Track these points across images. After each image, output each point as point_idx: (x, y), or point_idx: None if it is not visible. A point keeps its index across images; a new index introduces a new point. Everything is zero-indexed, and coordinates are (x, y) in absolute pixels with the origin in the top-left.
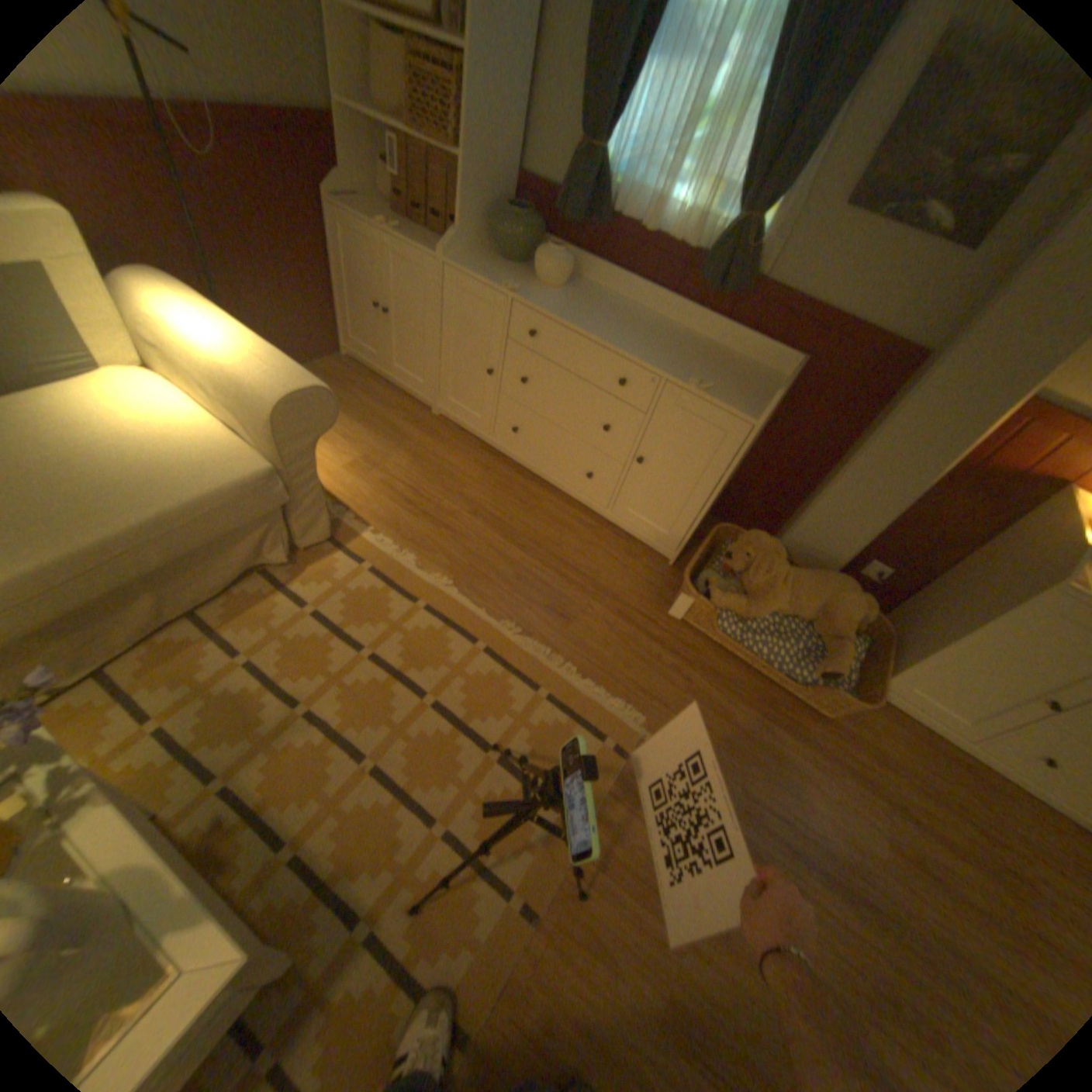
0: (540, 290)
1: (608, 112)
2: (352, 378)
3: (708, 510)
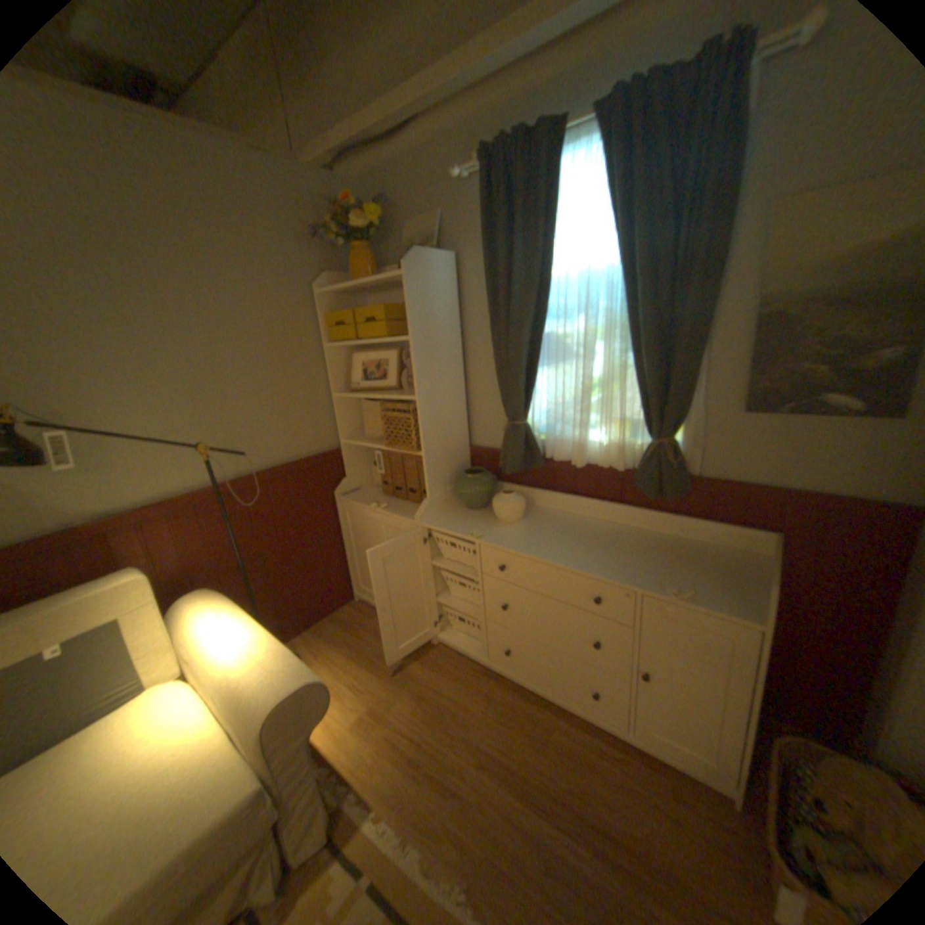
0: (502, 527)
1: (522, 402)
2: (363, 620)
3: (756, 729)
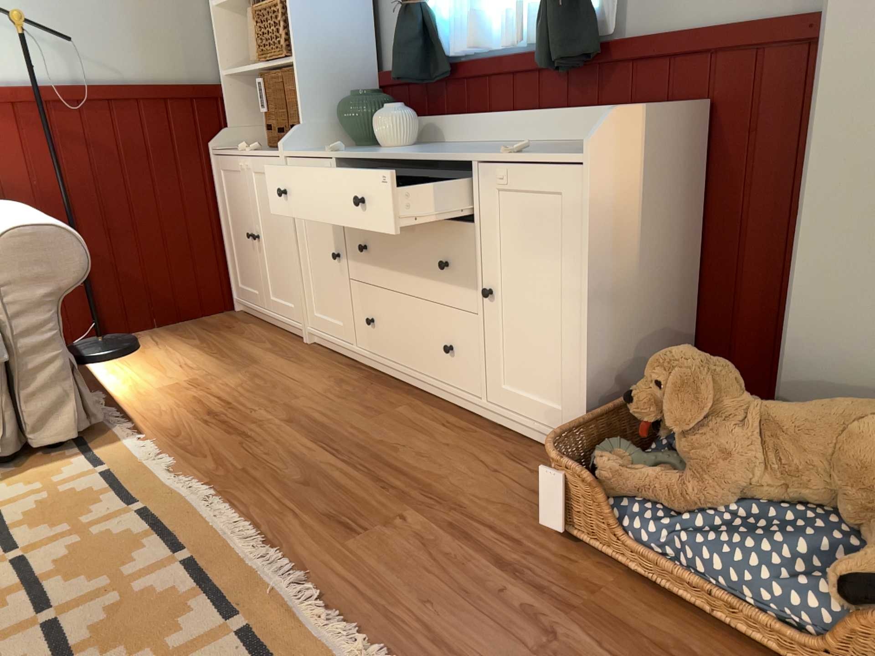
0: (377, 149)
1: None
2: (234, 324)
3: (601, 339)
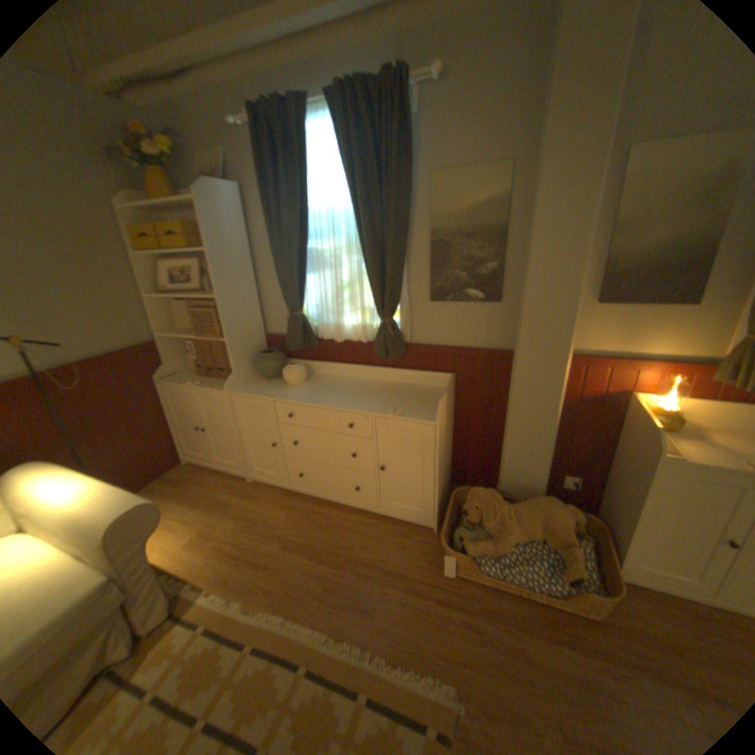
0: (290, 389)
1: (296, 299)
2: (189, 477)
3: (439, 484)
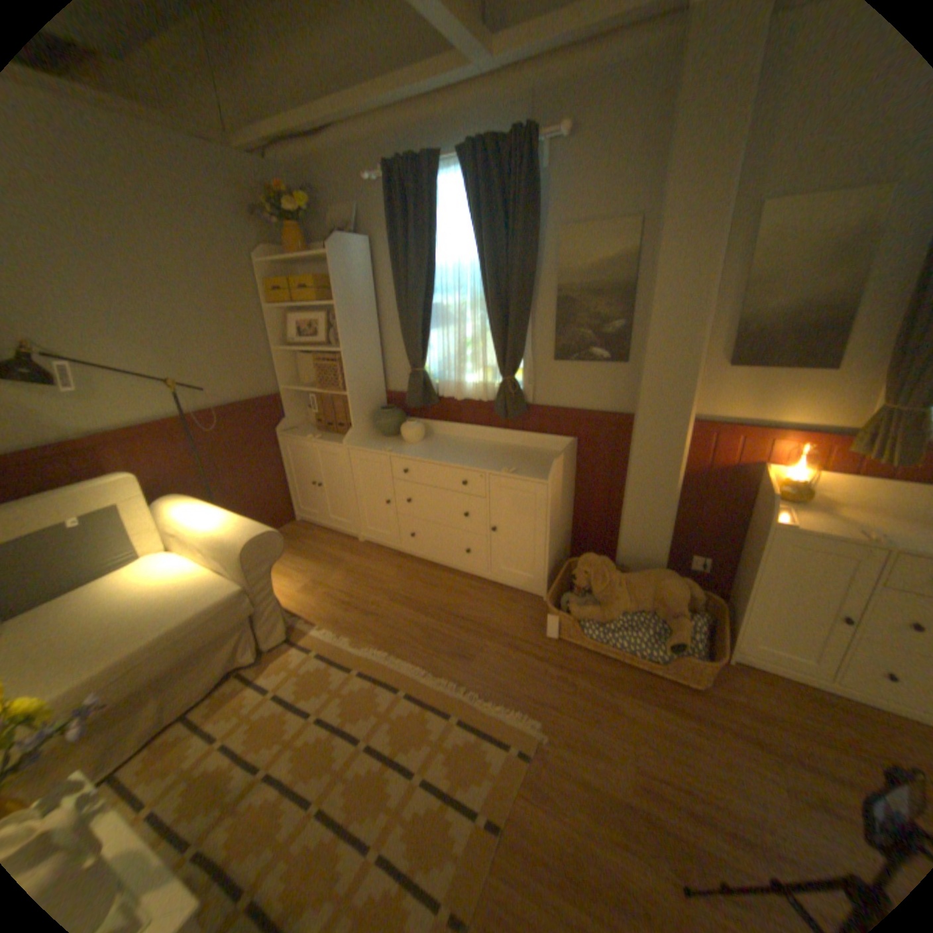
0: (407, 446)
1: (419, 355)
2: (303, 532)
3: (550, 549)
